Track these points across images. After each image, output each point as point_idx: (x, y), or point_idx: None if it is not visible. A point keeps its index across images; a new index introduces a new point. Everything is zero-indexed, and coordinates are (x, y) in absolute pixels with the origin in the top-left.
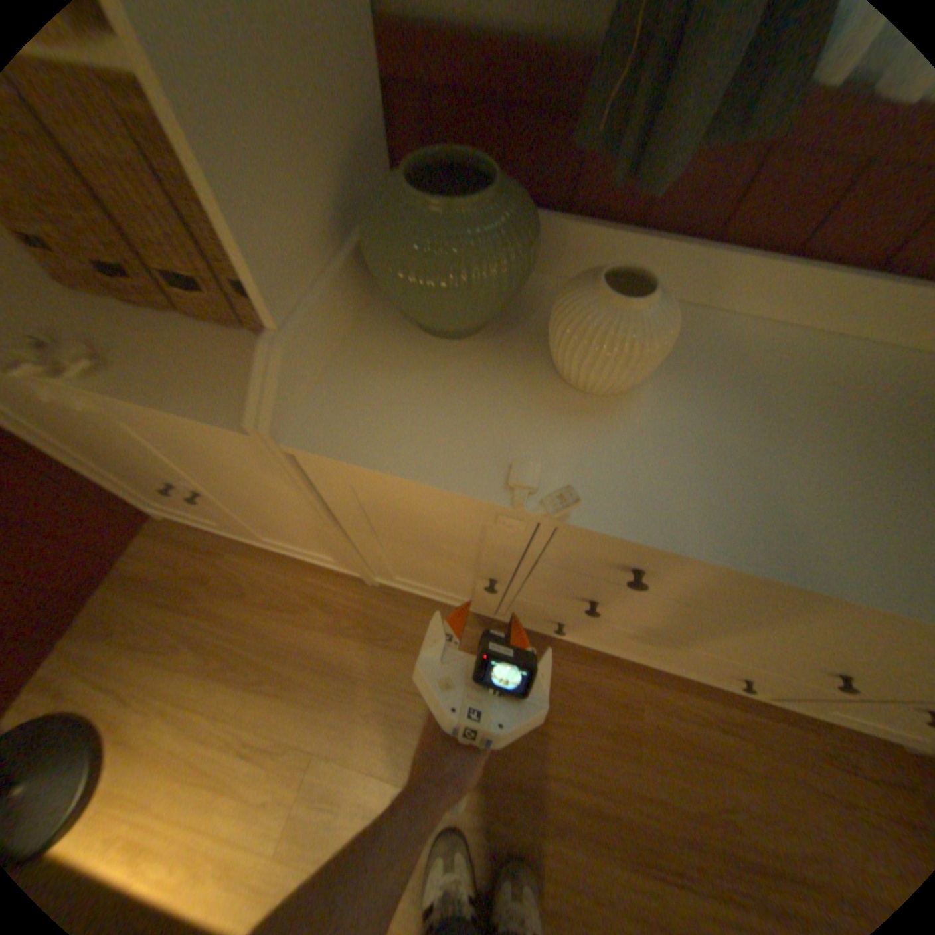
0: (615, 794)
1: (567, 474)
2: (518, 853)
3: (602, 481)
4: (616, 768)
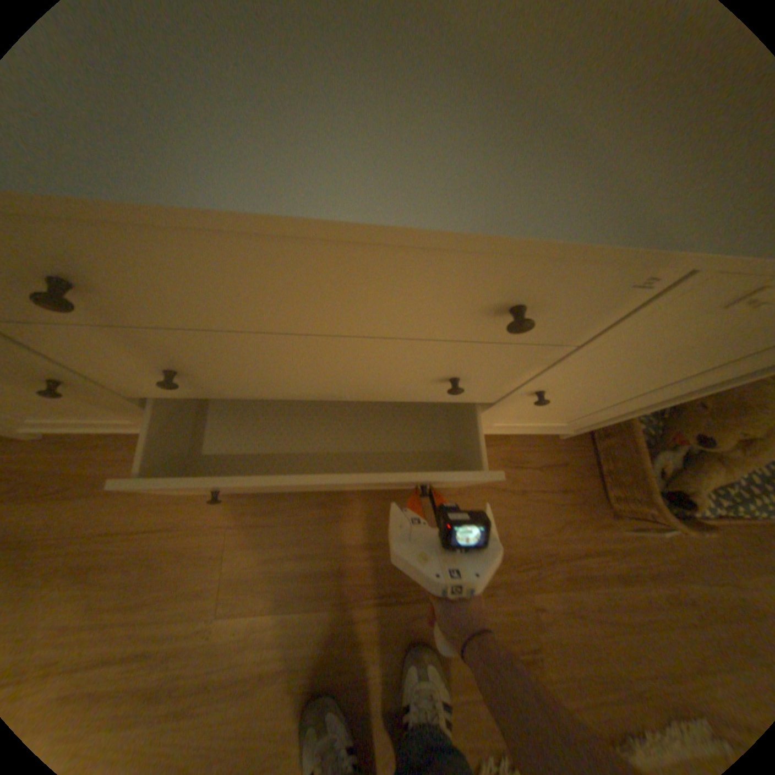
0: (329, 553)
1: None
2: (237, 638)
3: None
4: (329, 531)
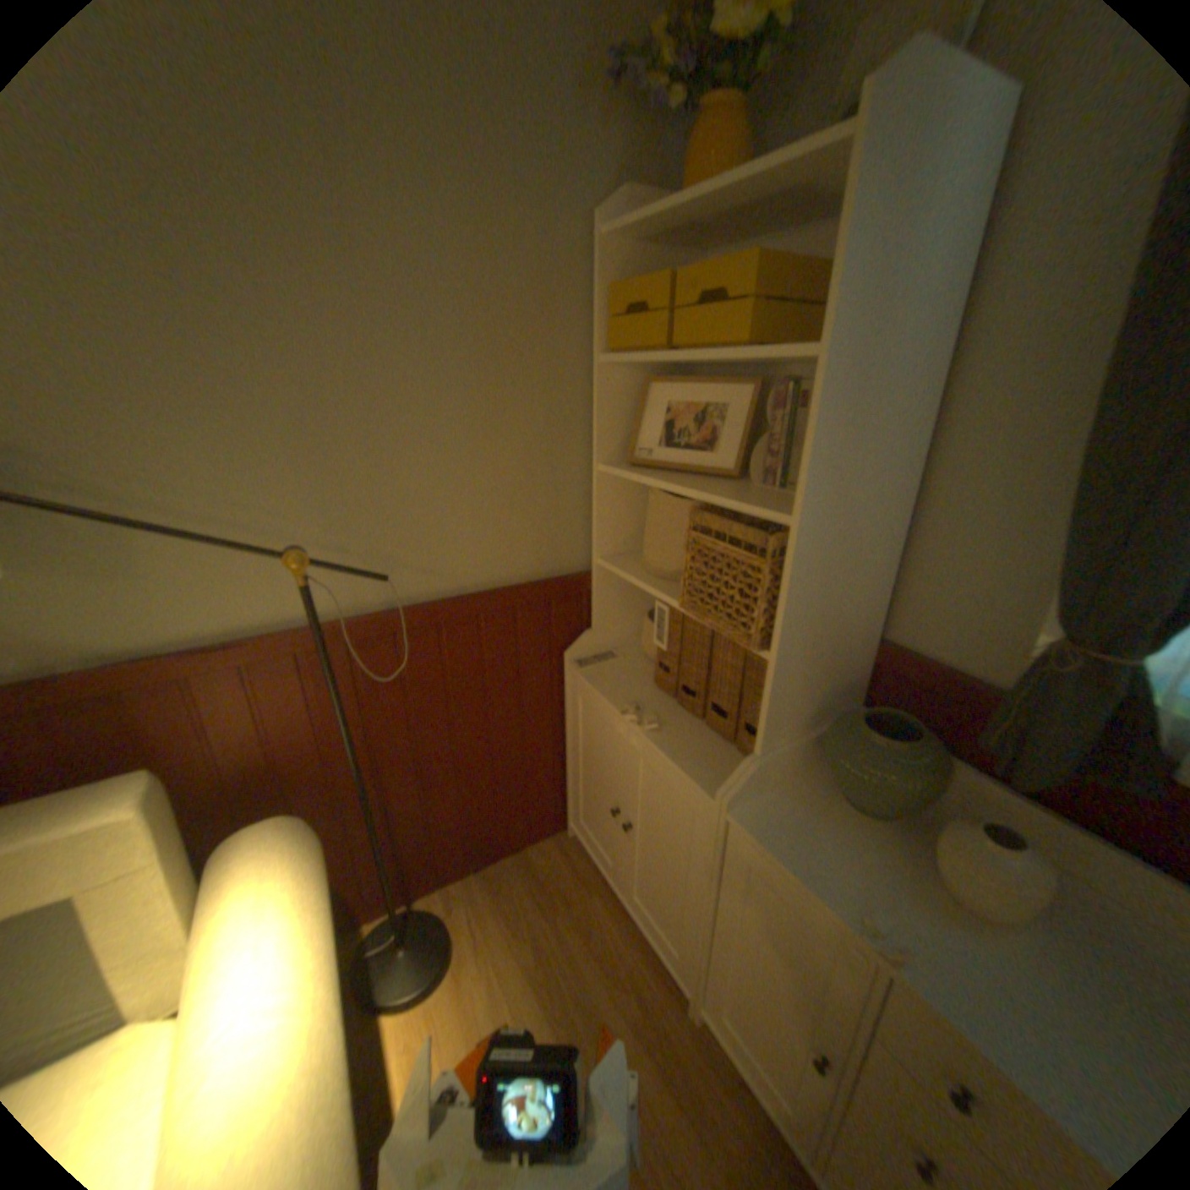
0: None
1: (913, 944)
2: None
3: (942, 967)
4: None
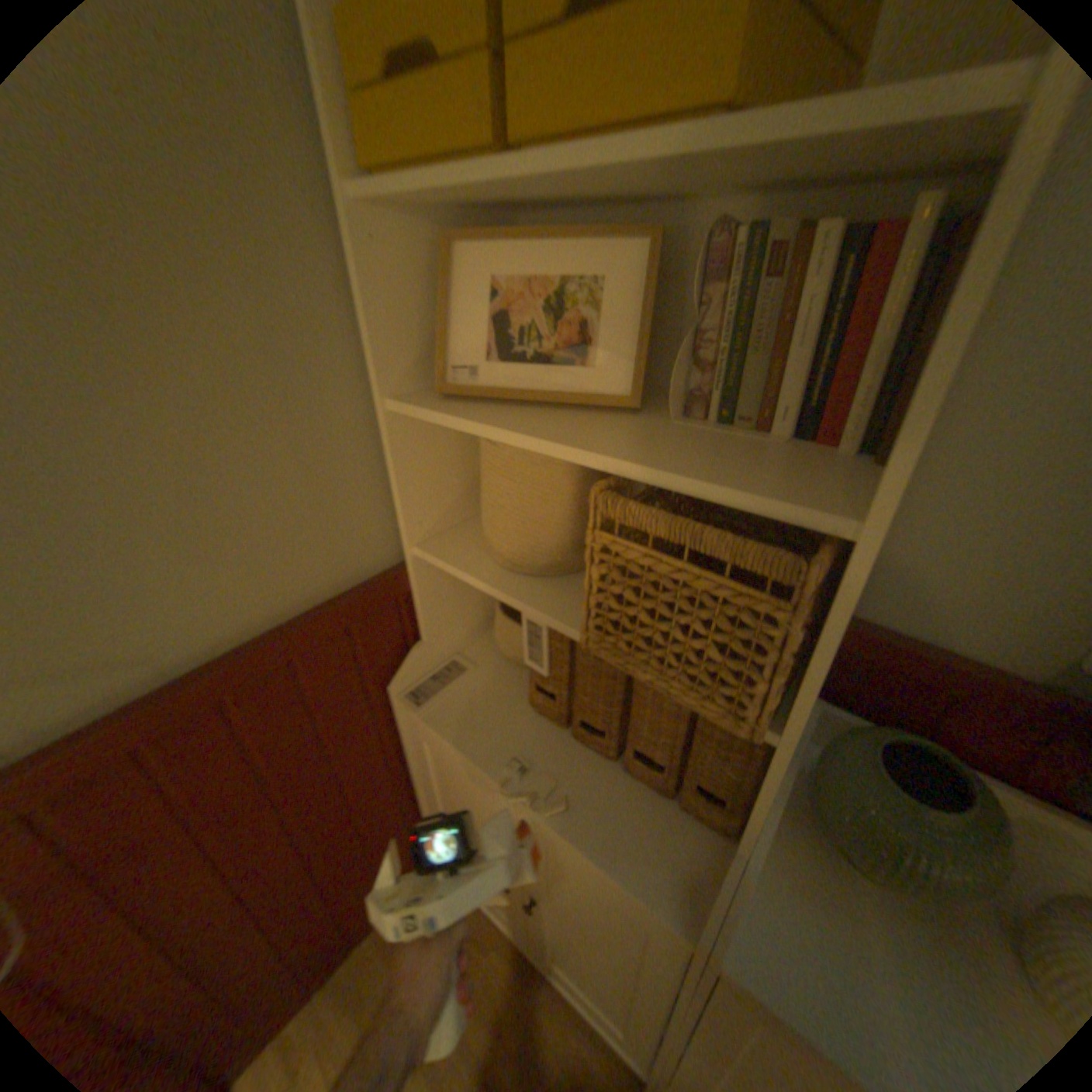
0: None
1: None
2: None
3: None
4: None
